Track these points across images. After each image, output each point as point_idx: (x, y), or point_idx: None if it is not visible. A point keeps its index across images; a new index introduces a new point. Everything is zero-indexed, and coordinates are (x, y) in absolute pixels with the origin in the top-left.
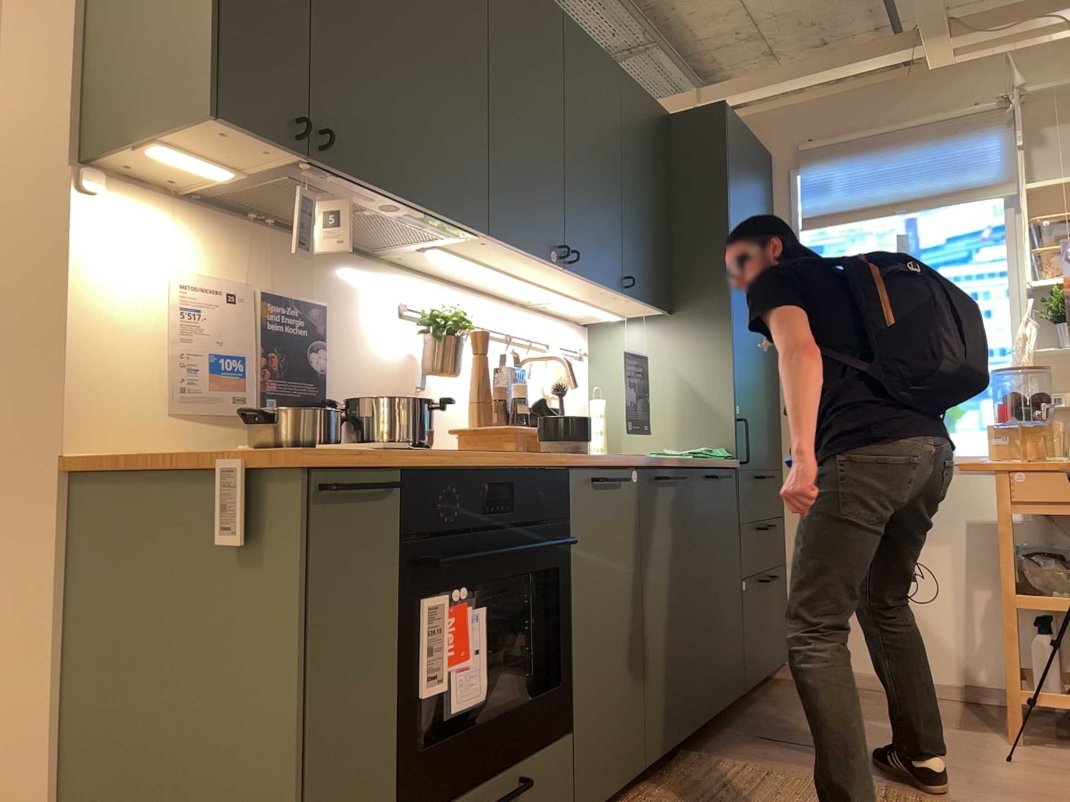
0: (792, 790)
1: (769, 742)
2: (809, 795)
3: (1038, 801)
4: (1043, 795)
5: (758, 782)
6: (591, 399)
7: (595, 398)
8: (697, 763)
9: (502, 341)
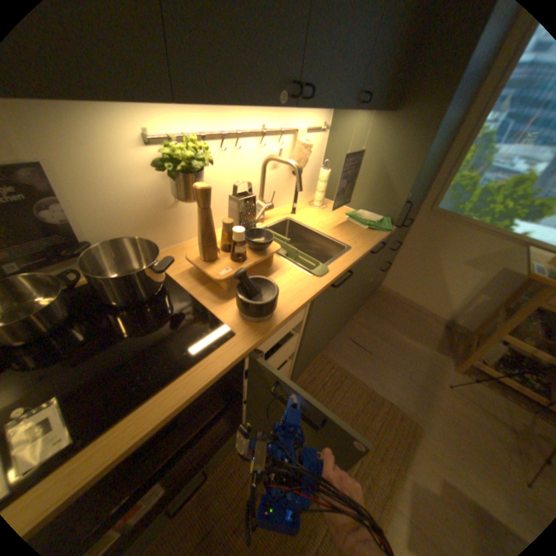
0: (350, 396)
1: (354, 345)
2: (356, 403)
3: (453, 429)
4: (456, 424)
5: (339, 384)
6: (321, 165)
7: (323, 166)
8: (318, 361)
9: (260, 132)
